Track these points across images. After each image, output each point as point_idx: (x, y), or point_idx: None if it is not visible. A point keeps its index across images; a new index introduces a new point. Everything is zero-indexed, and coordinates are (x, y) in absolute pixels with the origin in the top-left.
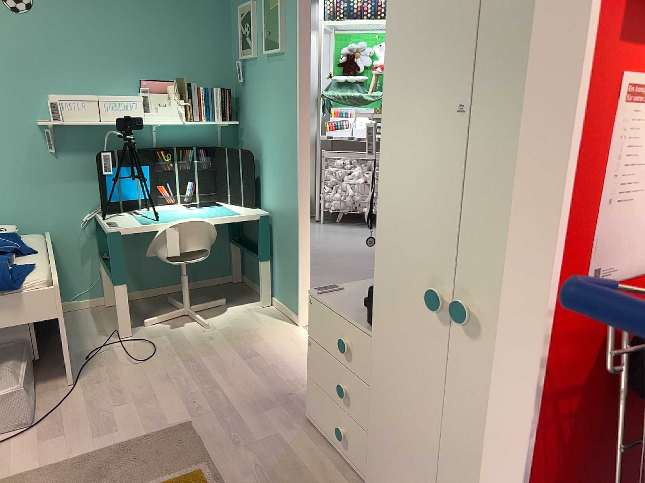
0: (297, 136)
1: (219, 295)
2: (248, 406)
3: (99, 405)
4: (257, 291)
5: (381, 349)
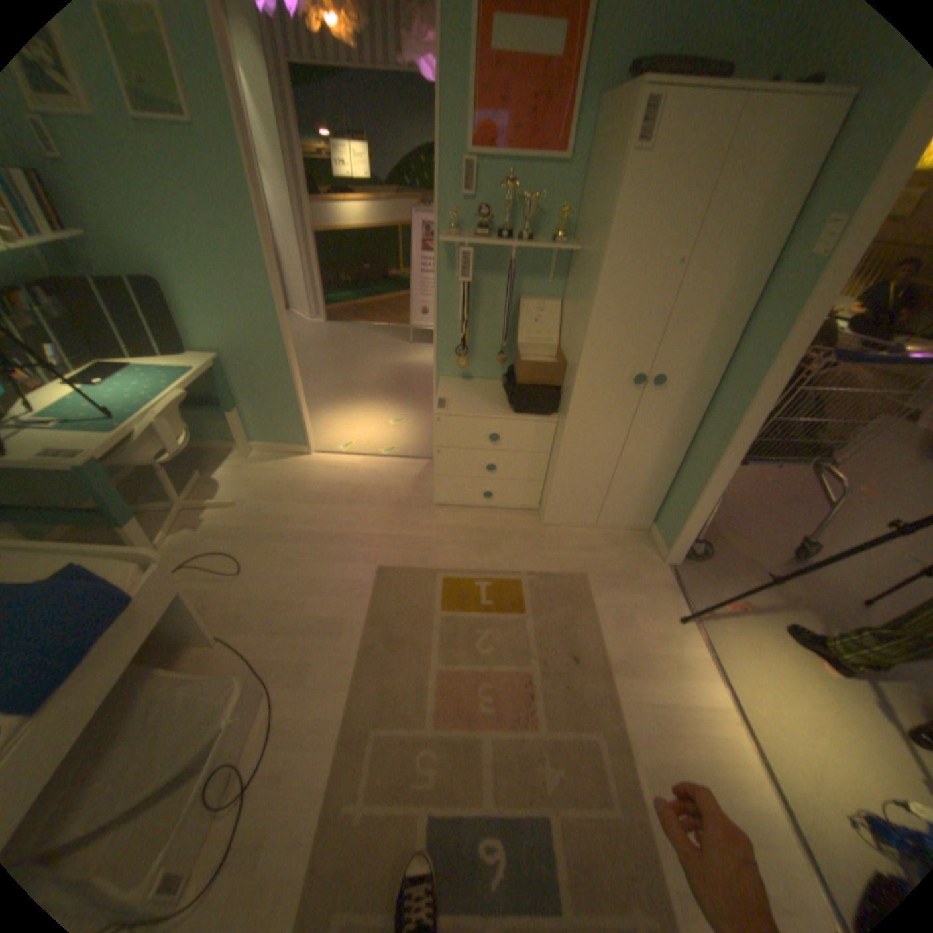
0: (260, 253)
1: (170, 473)
2: (390, 527)
3: (284, 625)
4: (209, 447)
5: (575, 422)
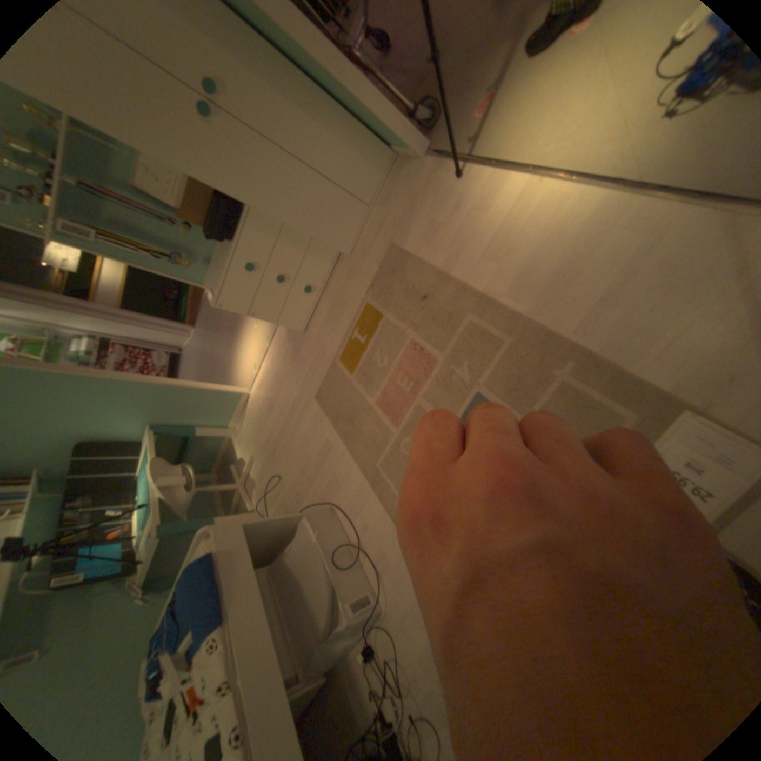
0: (63, 373)
1: (227, 477)
2: (301, 372)
3: (311, 472)
4: (223, 449)
5: (242, 191)
